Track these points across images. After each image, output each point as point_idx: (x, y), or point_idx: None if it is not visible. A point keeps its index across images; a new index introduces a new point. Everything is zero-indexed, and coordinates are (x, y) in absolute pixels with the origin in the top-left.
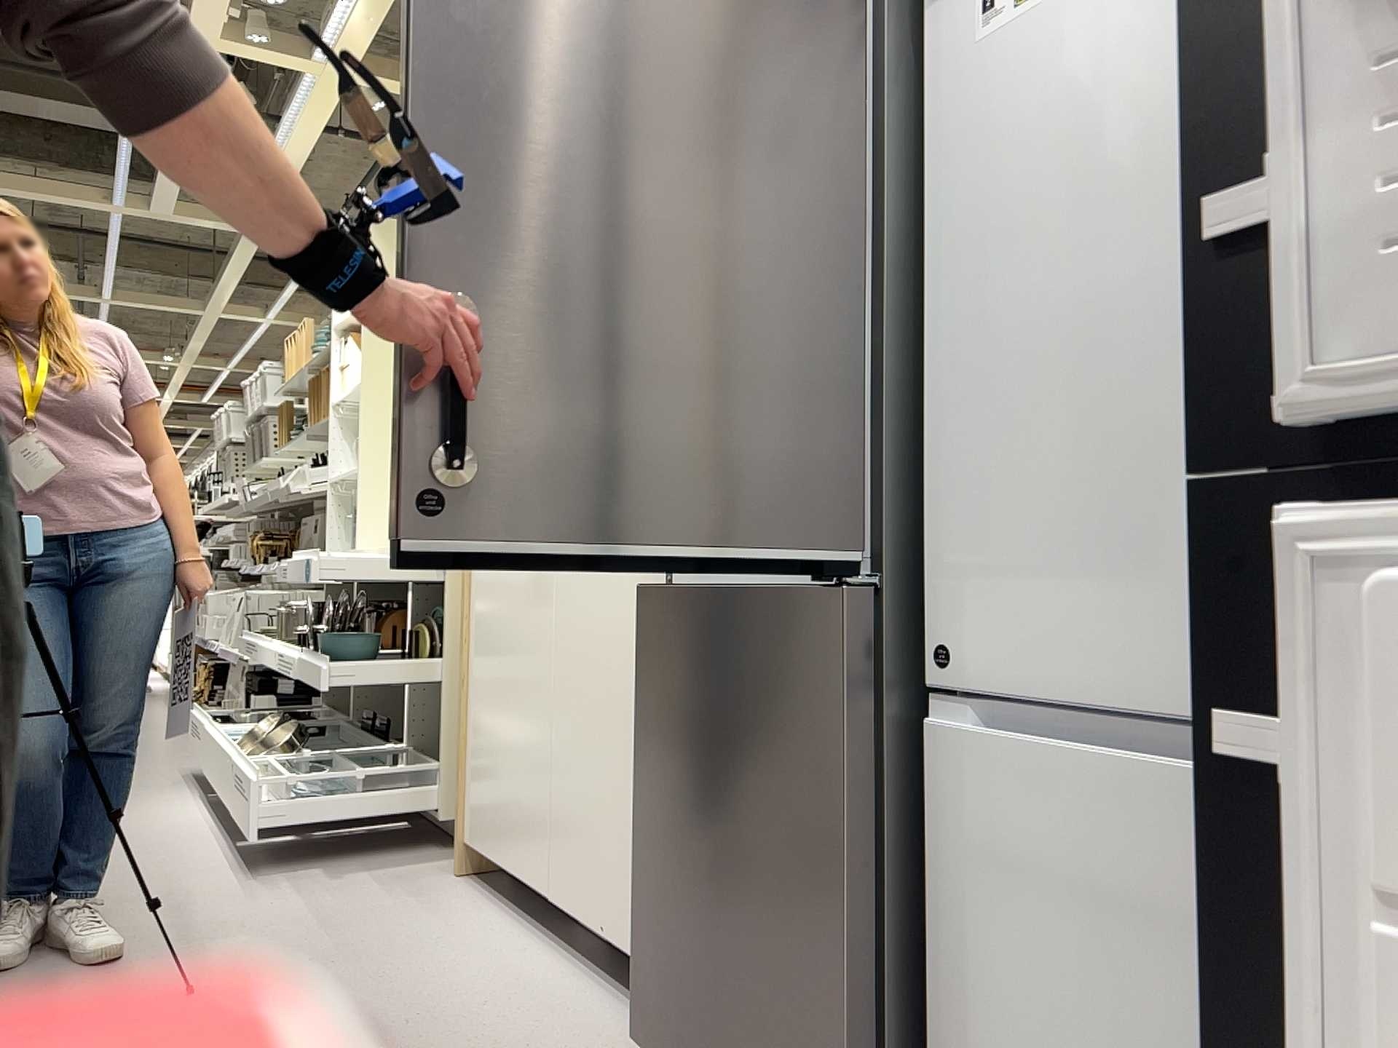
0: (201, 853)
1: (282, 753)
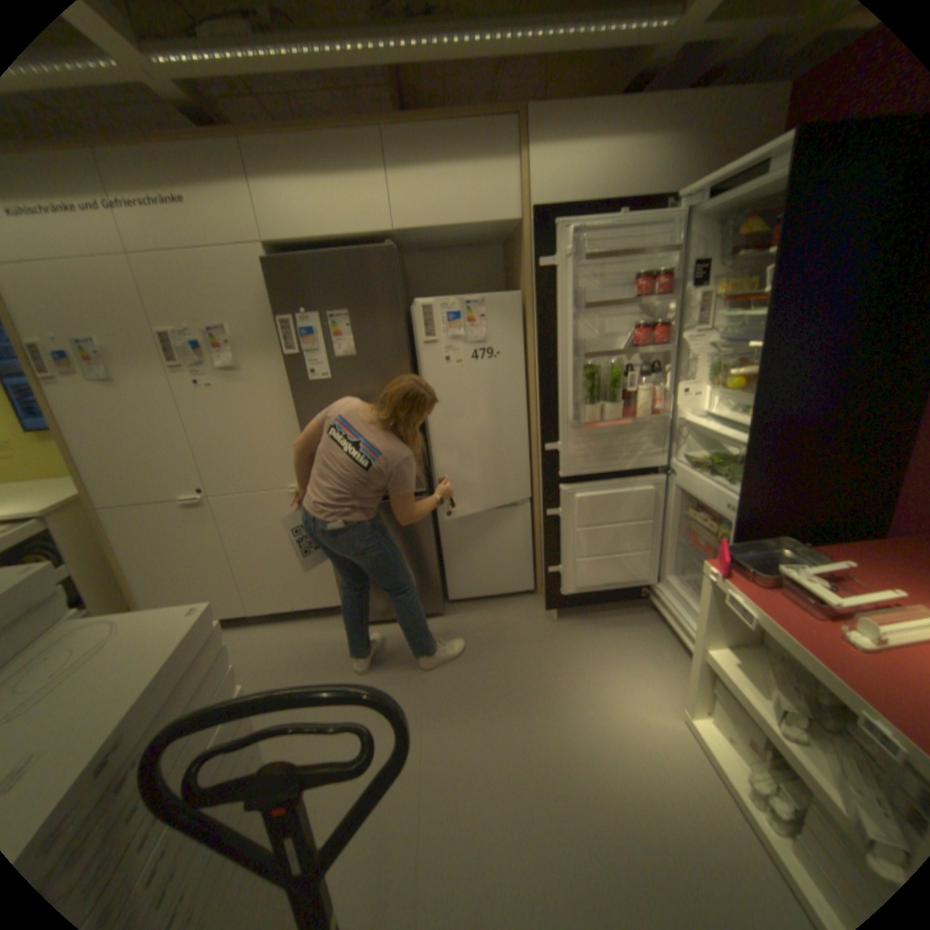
0: None
1: None
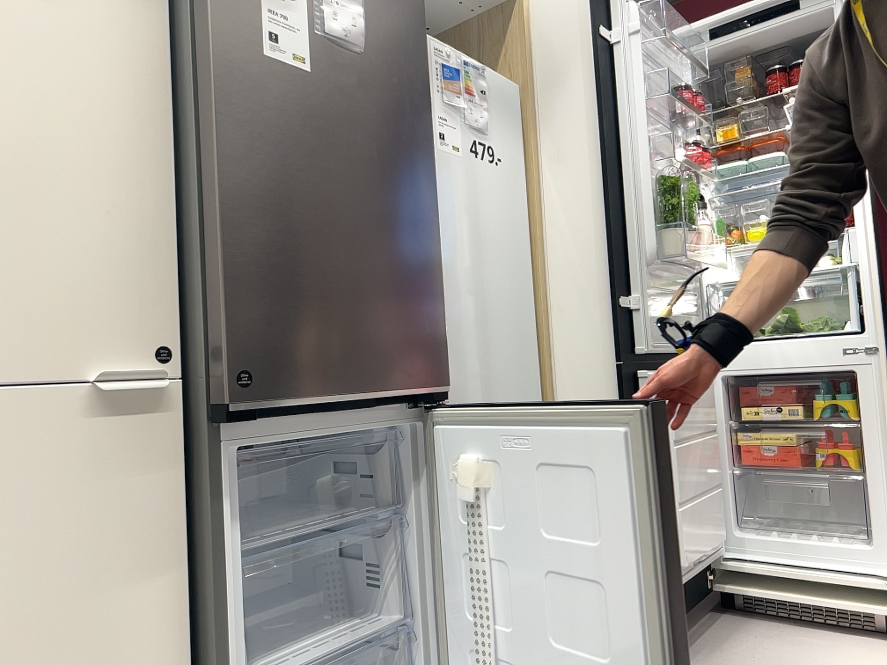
0: None
1: None
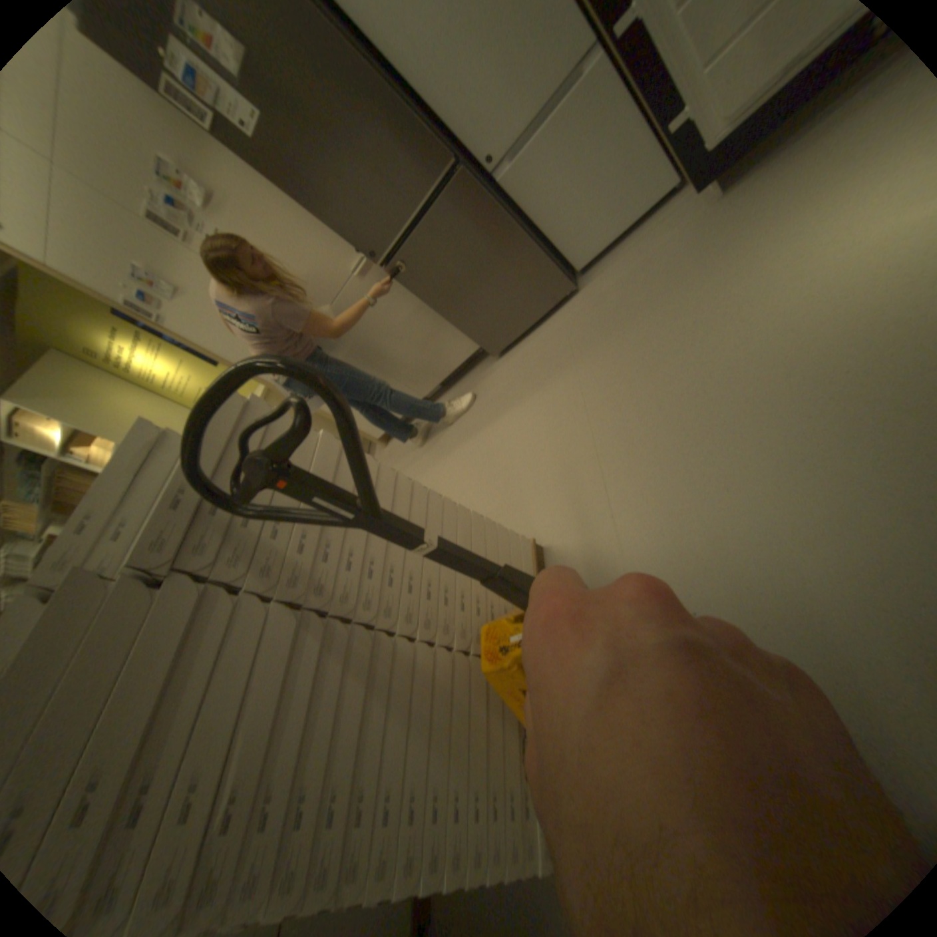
0: None
1: None
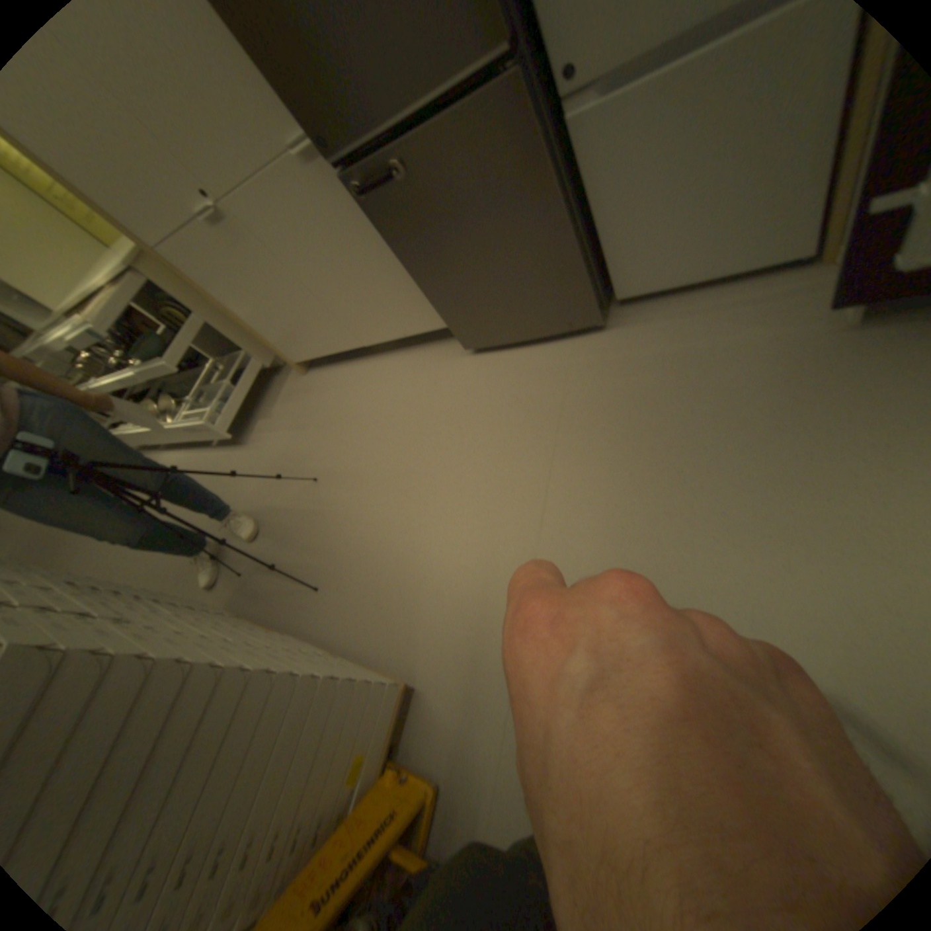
0: (212, 459)
1: (175, 409)
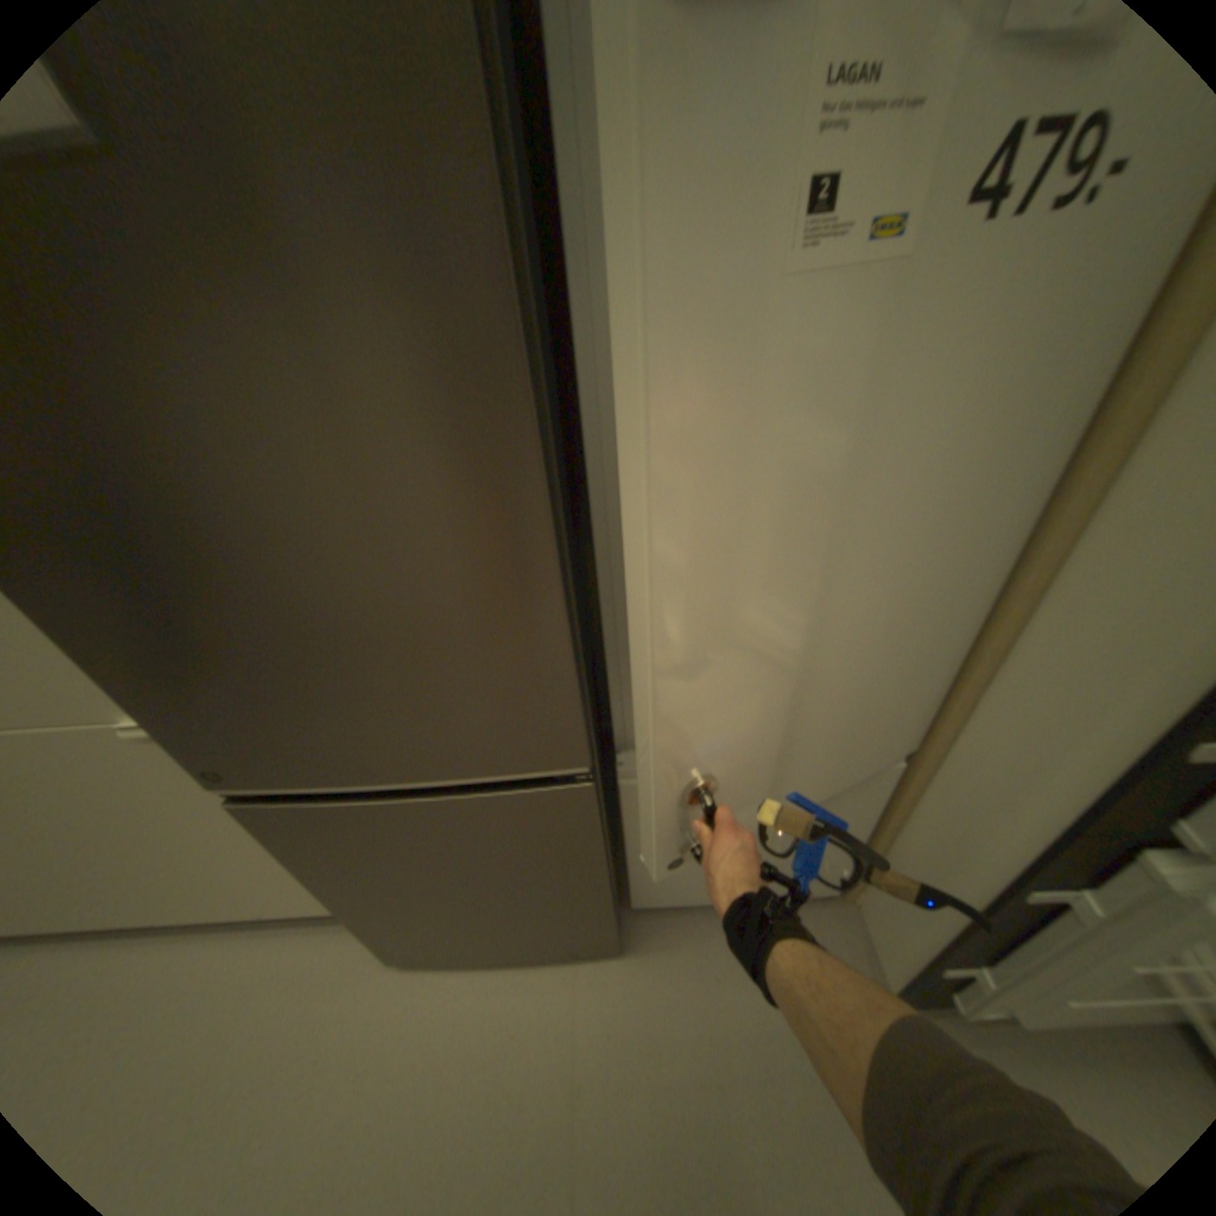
0: None
1: None
